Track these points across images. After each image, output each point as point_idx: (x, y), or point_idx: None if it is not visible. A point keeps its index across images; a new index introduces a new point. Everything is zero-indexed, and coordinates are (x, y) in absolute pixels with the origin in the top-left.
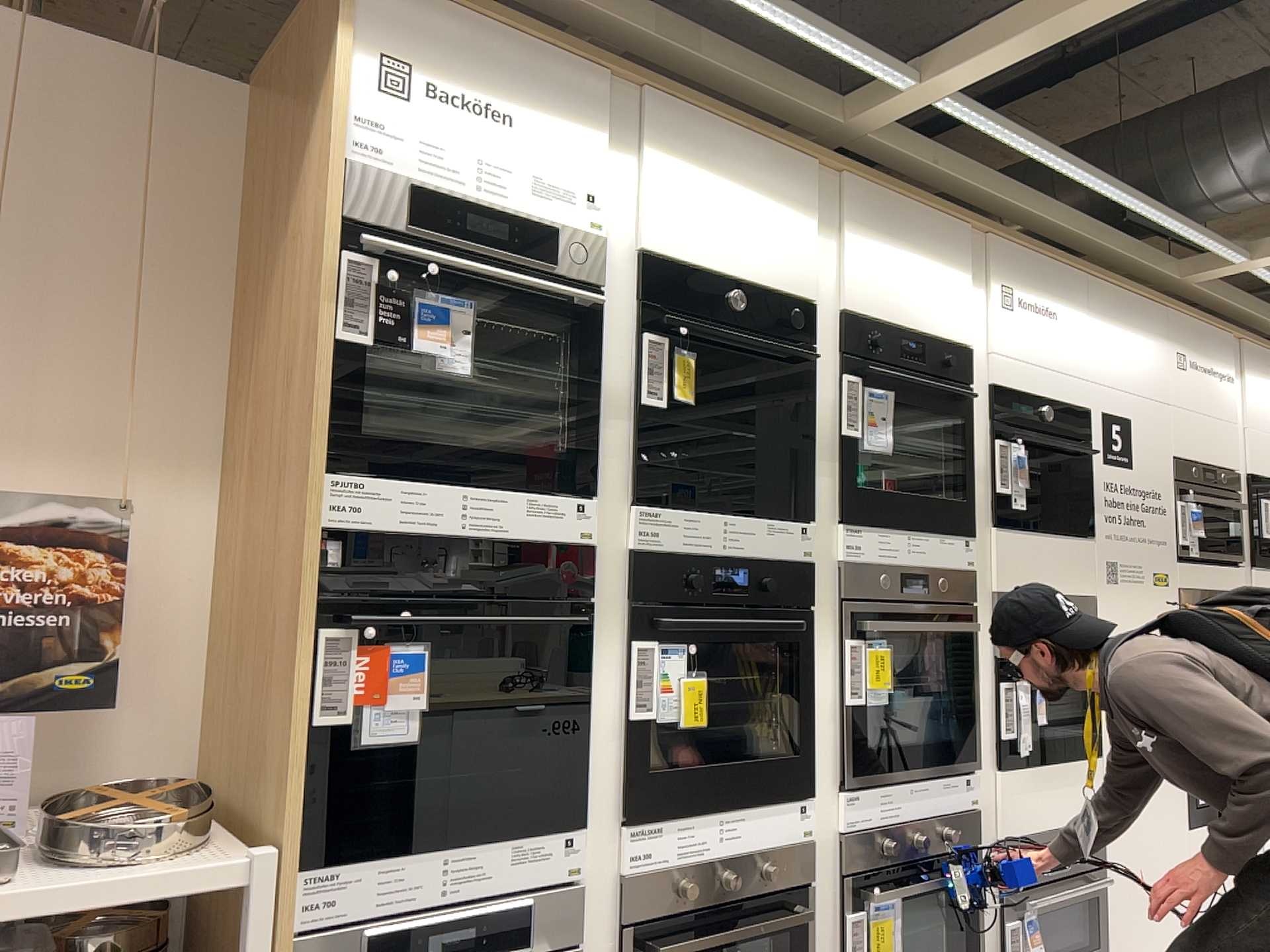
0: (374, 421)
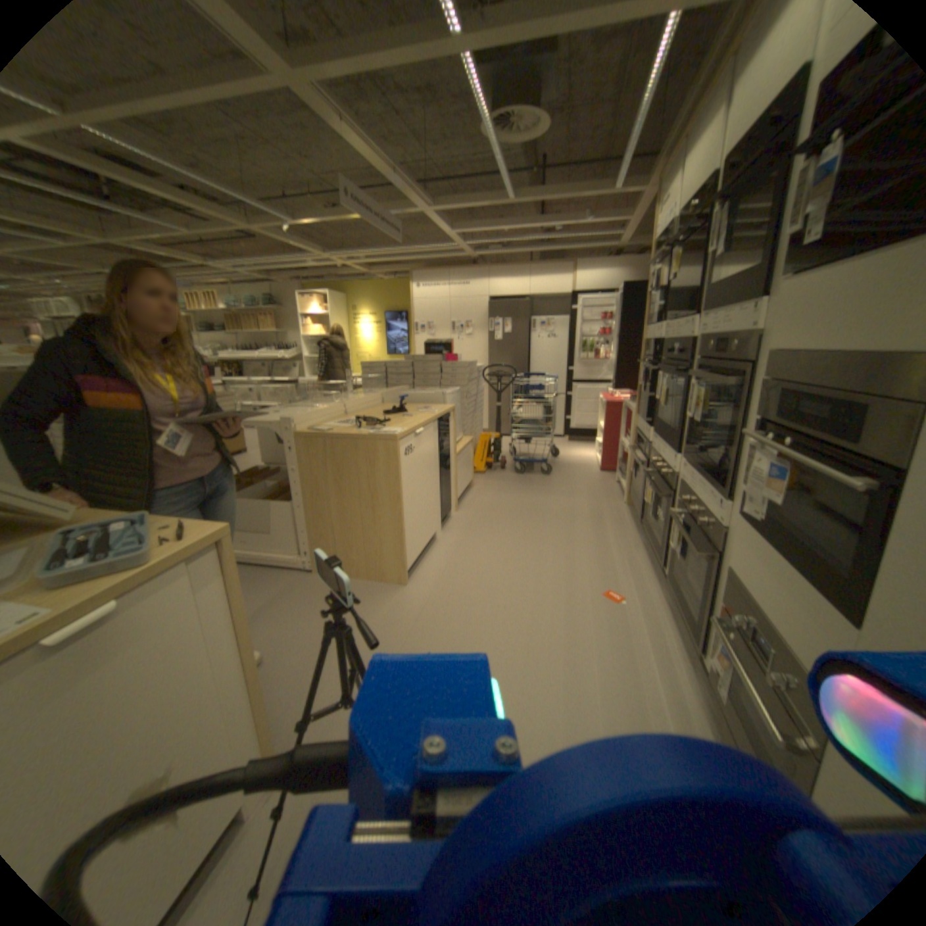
0: (659, 307)
